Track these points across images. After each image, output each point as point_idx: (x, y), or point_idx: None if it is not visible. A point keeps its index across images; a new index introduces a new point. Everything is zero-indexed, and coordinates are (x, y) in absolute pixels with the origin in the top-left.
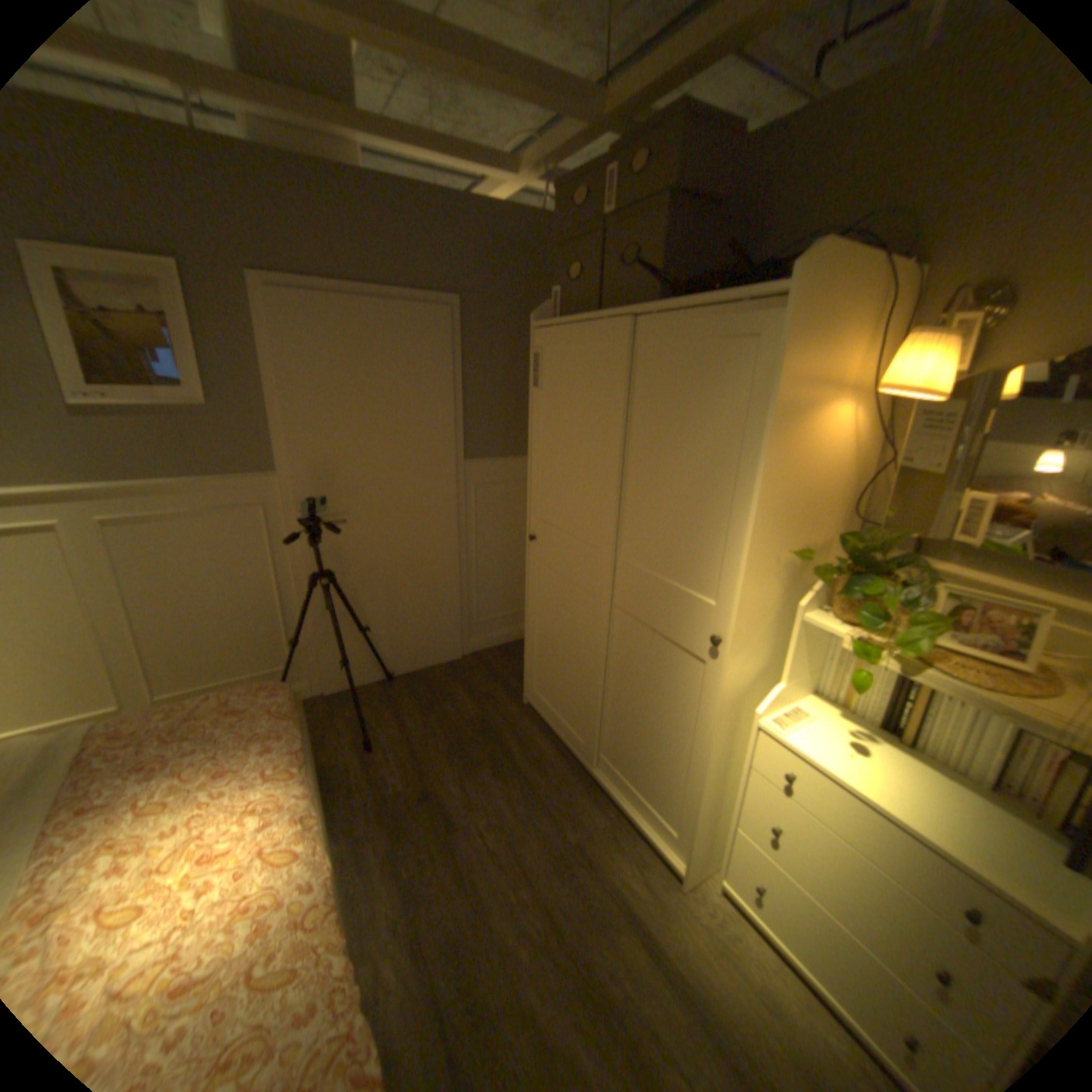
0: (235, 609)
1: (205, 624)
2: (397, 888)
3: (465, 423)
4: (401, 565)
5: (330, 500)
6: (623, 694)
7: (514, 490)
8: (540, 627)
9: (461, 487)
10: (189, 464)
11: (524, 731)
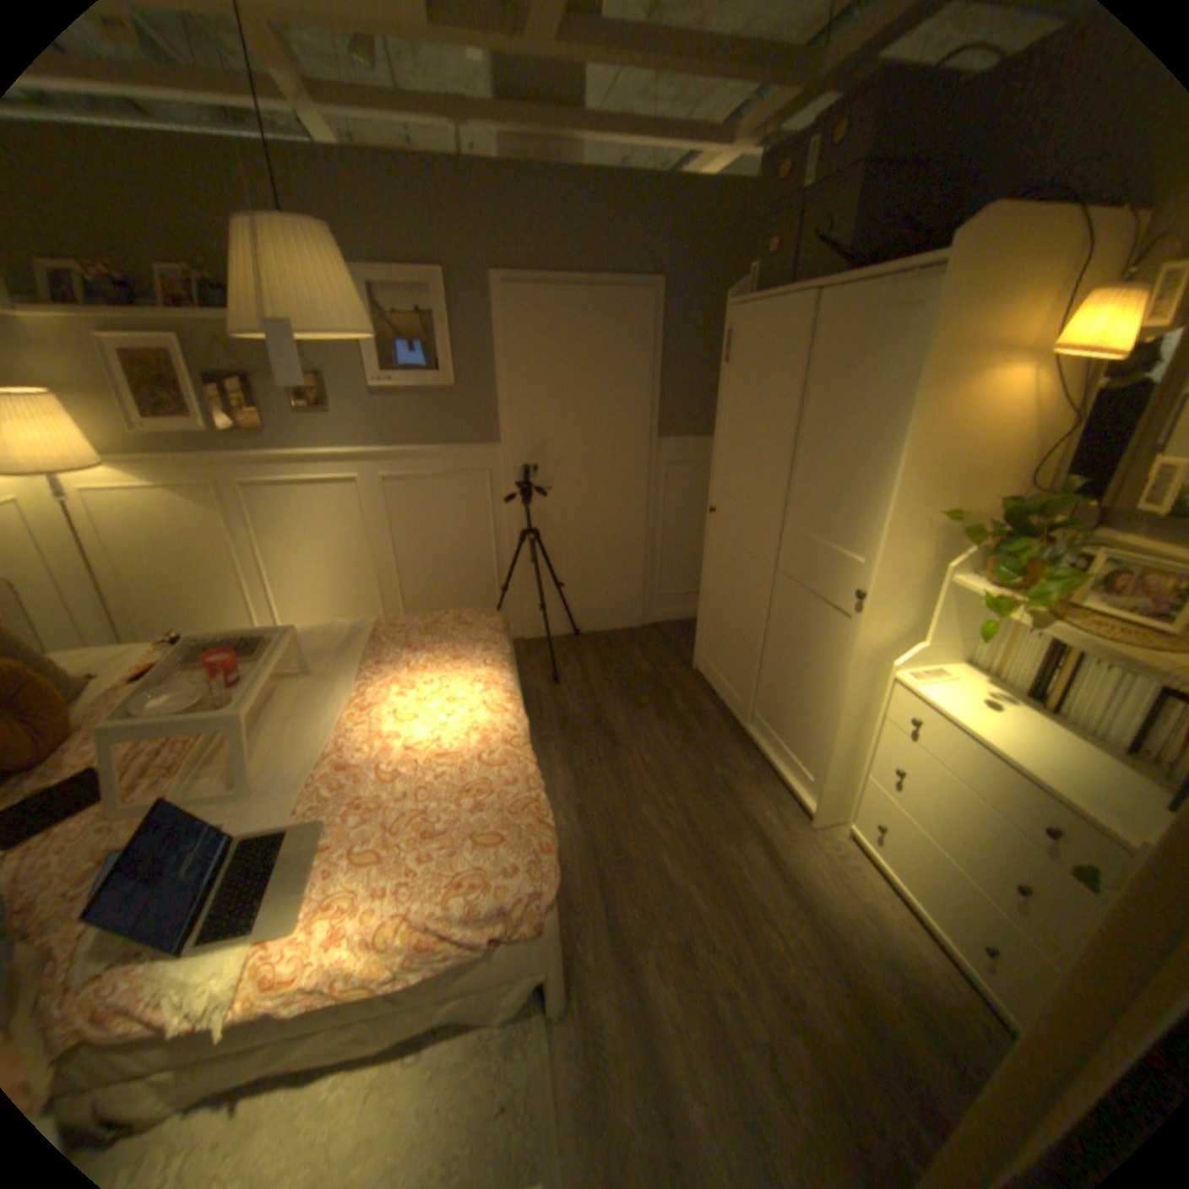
0: (464, 556)
1: (443, 565)
2: (572, 773)
3: (662, 401)
4: (594, 533)
5: (540, 469)
6: (780, 653)
7: (704, 469)
8: (713, 595)
9: (653, 464)
10: (440, 435)
11: (690, 690)
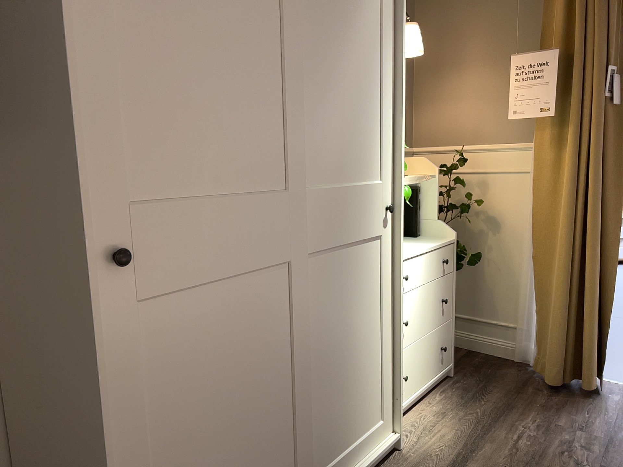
0: None
1: None
2: None
3: None
4: None
5: None
6: (325, 352)
7: None
8: (176, 437)
9: None
10: None
11: None
